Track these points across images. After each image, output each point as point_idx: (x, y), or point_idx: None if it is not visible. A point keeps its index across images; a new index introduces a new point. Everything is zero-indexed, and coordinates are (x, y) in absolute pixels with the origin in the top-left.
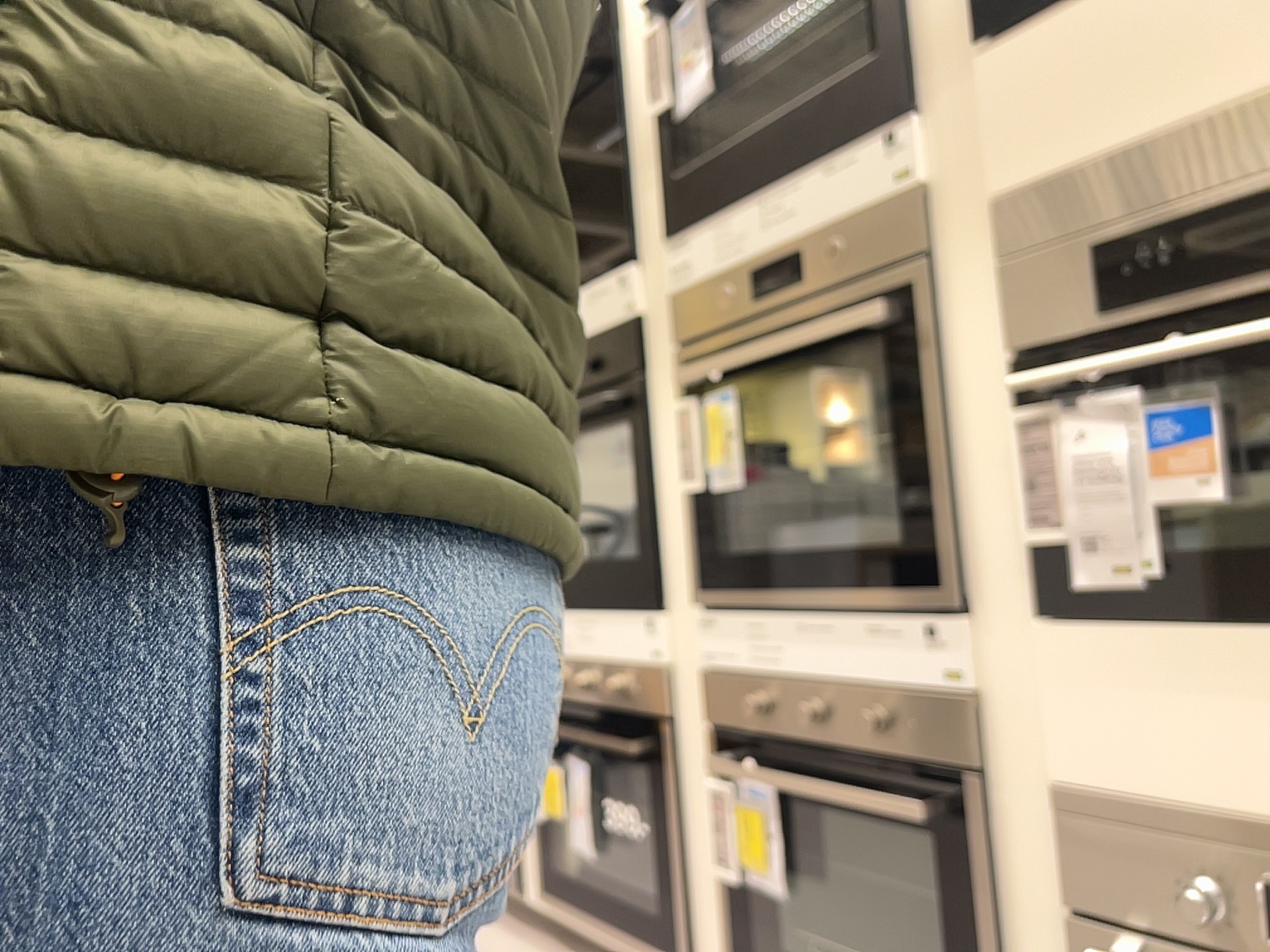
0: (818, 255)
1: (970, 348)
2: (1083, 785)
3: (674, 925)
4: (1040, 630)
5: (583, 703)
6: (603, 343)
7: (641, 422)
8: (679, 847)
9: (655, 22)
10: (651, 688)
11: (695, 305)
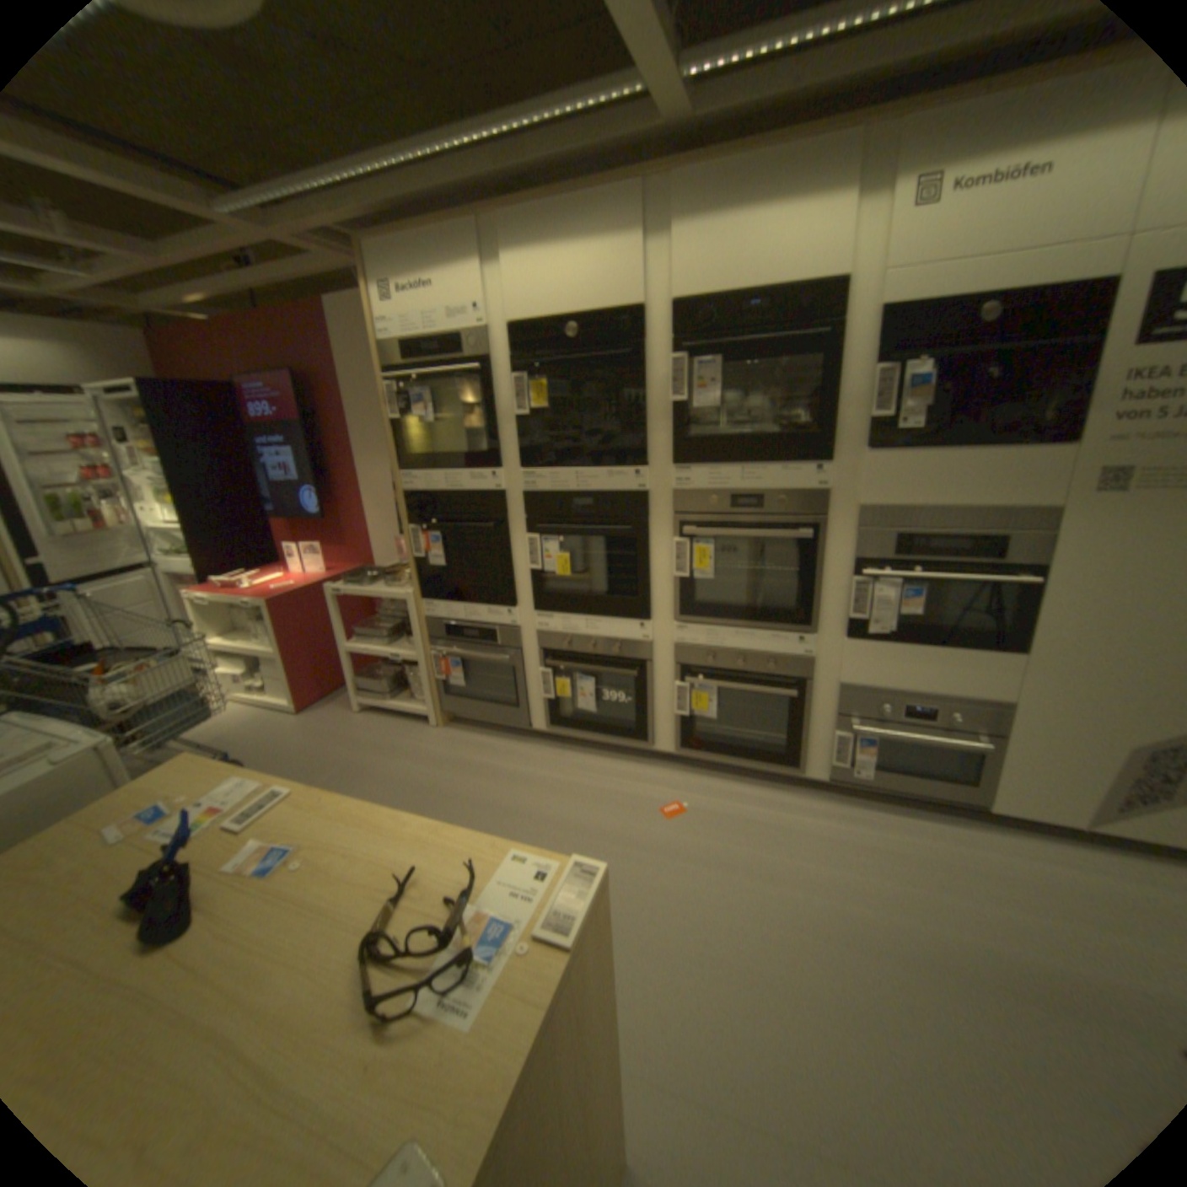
0: (771, 502)
1: (836, 554)
2: (850, 685)
3: (643, 732)
4: (846, 644)
5: (588, 655)
6: (620, 502)
7: (637, 540)
8: (650, 707)
9: (683, 357)
10: (640, 651)
11: (691, 502)
